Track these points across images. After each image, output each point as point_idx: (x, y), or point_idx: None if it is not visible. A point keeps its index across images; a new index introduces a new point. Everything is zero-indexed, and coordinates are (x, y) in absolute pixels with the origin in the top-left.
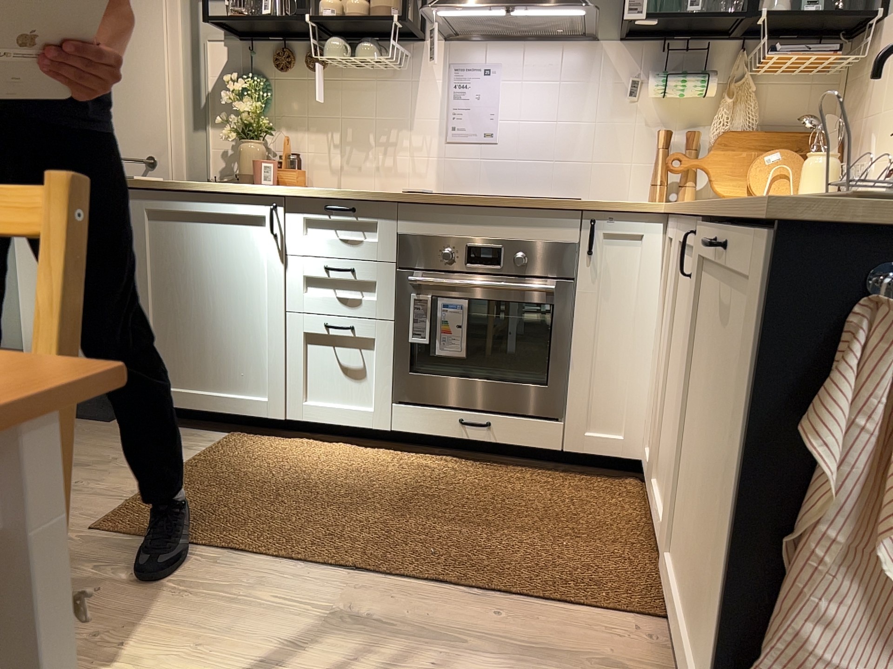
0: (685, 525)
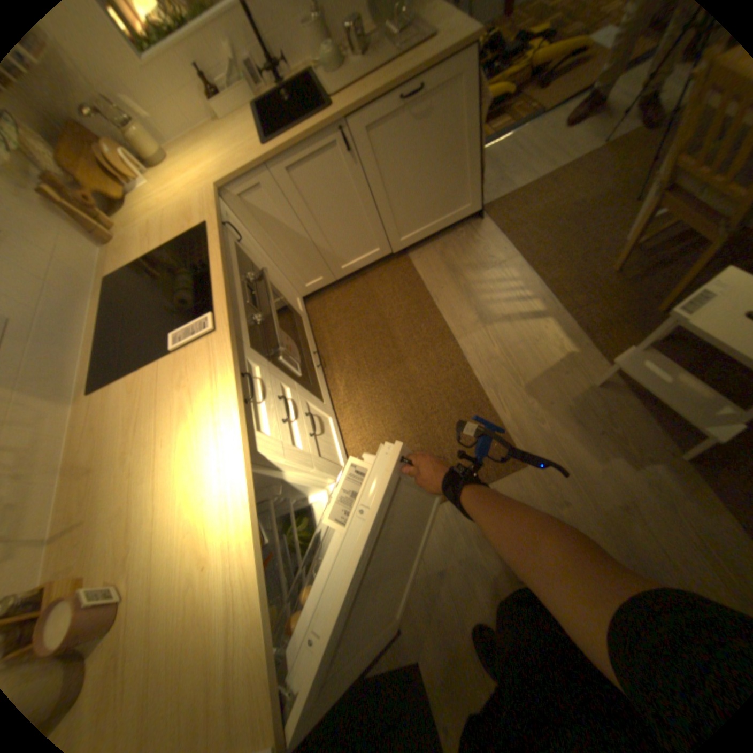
0: (413, 212)
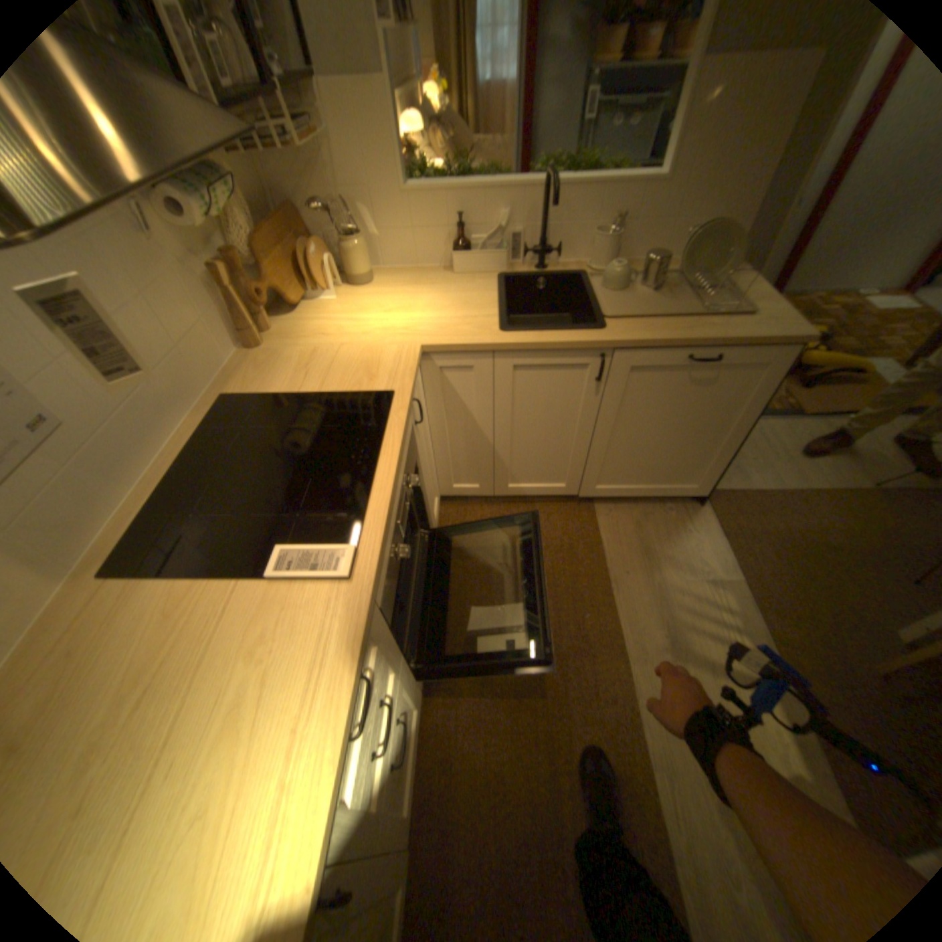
0: (629, 466)
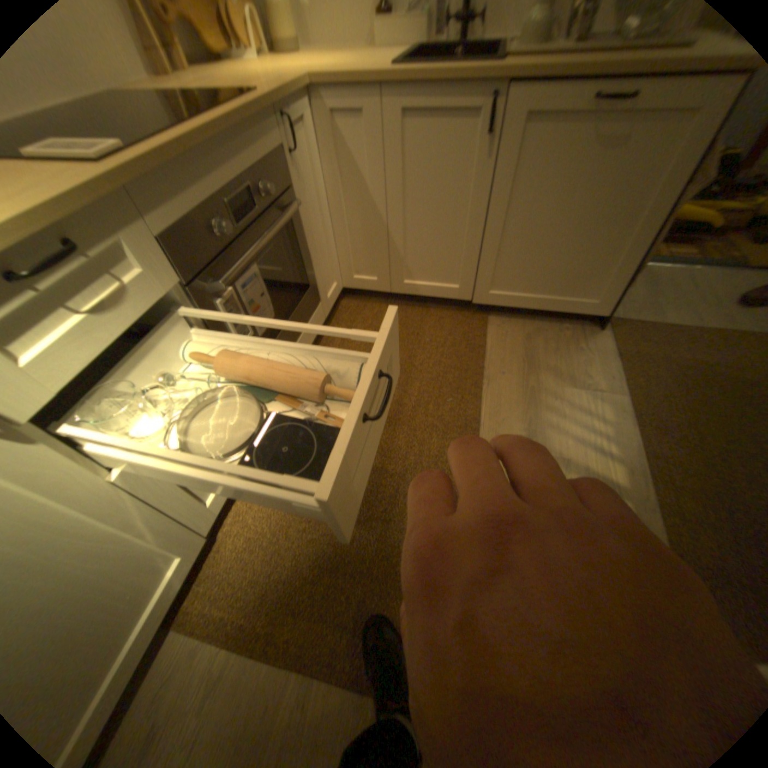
0: (523, 268)
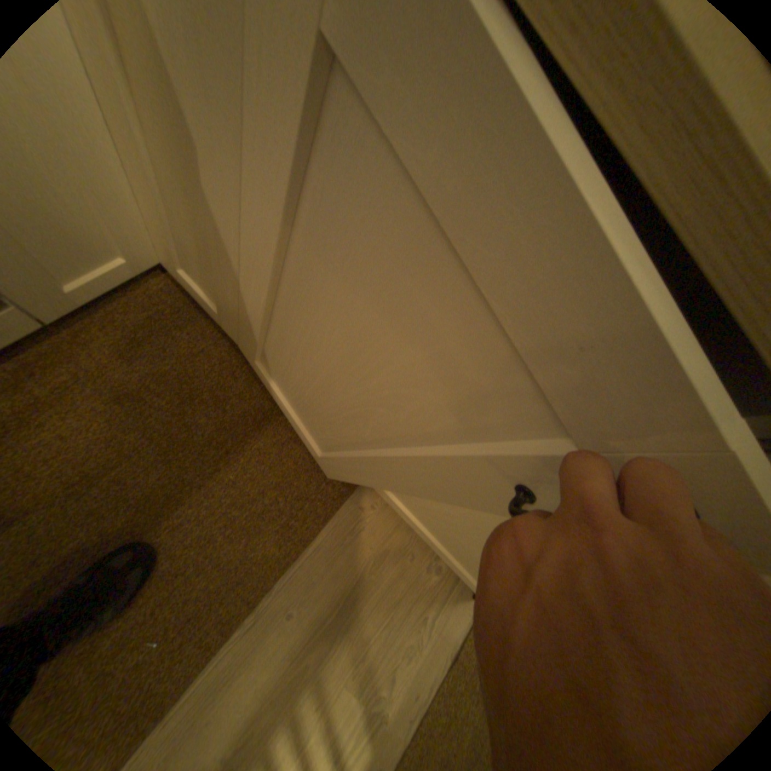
0: (432, 518)
